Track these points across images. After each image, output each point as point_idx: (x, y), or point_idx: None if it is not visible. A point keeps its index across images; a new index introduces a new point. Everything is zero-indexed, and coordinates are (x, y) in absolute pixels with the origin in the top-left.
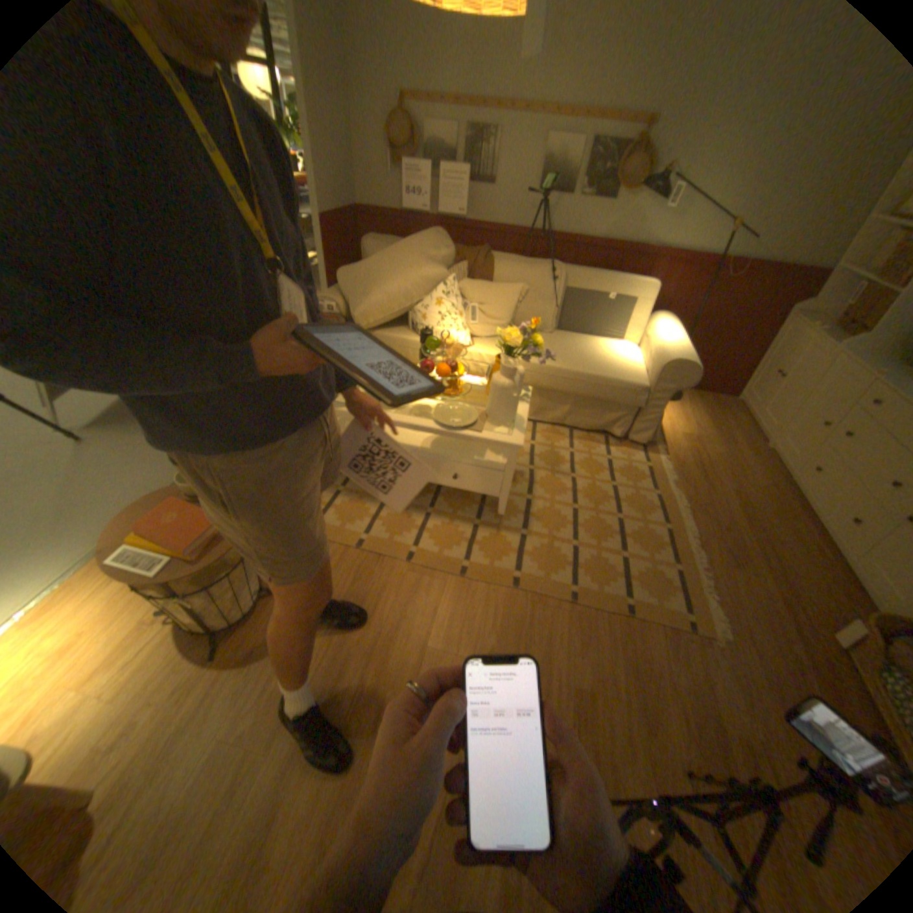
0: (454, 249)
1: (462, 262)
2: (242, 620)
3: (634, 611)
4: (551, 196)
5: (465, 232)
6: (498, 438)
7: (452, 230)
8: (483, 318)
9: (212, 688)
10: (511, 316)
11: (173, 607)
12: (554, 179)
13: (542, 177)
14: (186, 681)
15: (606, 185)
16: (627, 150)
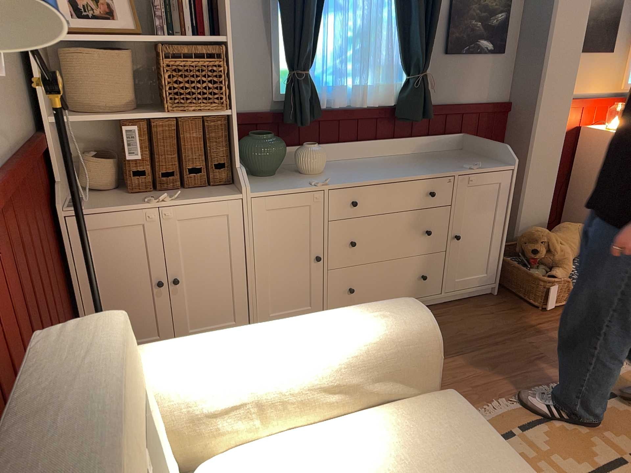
0: None
1: None
2: None
3: None
4: None
5: None
6: None
7: None
8: None
9: None
10: None
11: None
12: None
13: None
14: None
15: None
16: None
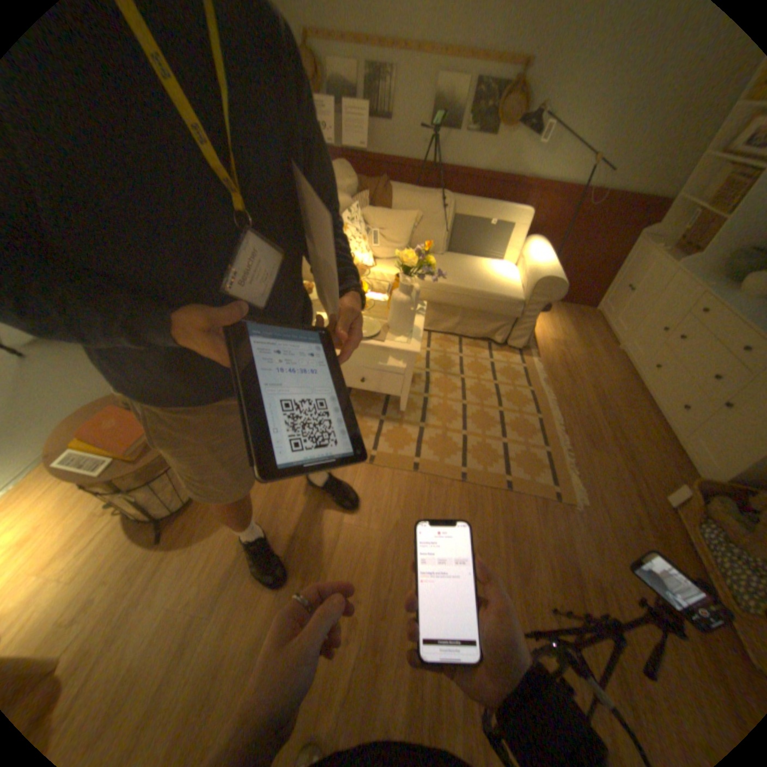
0: (357, 179)
1: (365, 192)
2: (183, 508)
3: (511, 486)
4: (441, 131)
5: (366, 164)
6: (398, 347)
7: (355, 162)
8: (384, 242)
9: (159, 566)
10: (408, 240)
11: (120, 500)
12: (444, 116)
13: (433, 114)
14: (136, 561)
15: (489, 122)
16: (506, 90)
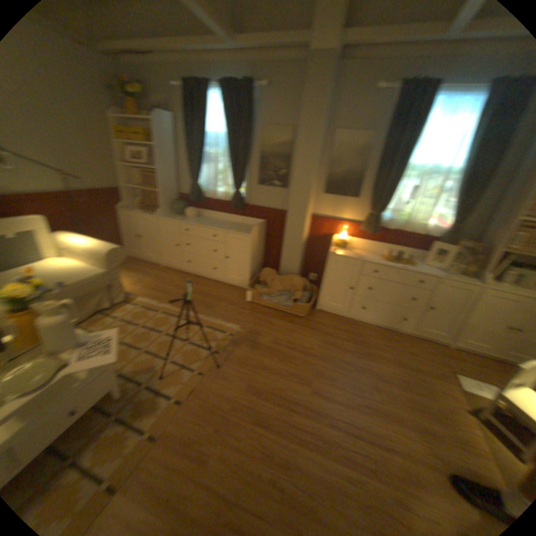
0: None
1: None
2: None
3: (217, 351)
4: None
5: None
6: (68, 362)
7: None
8: None
9: None
10: None
11: None
12: None
13: None
14: None
15: None
16: None
